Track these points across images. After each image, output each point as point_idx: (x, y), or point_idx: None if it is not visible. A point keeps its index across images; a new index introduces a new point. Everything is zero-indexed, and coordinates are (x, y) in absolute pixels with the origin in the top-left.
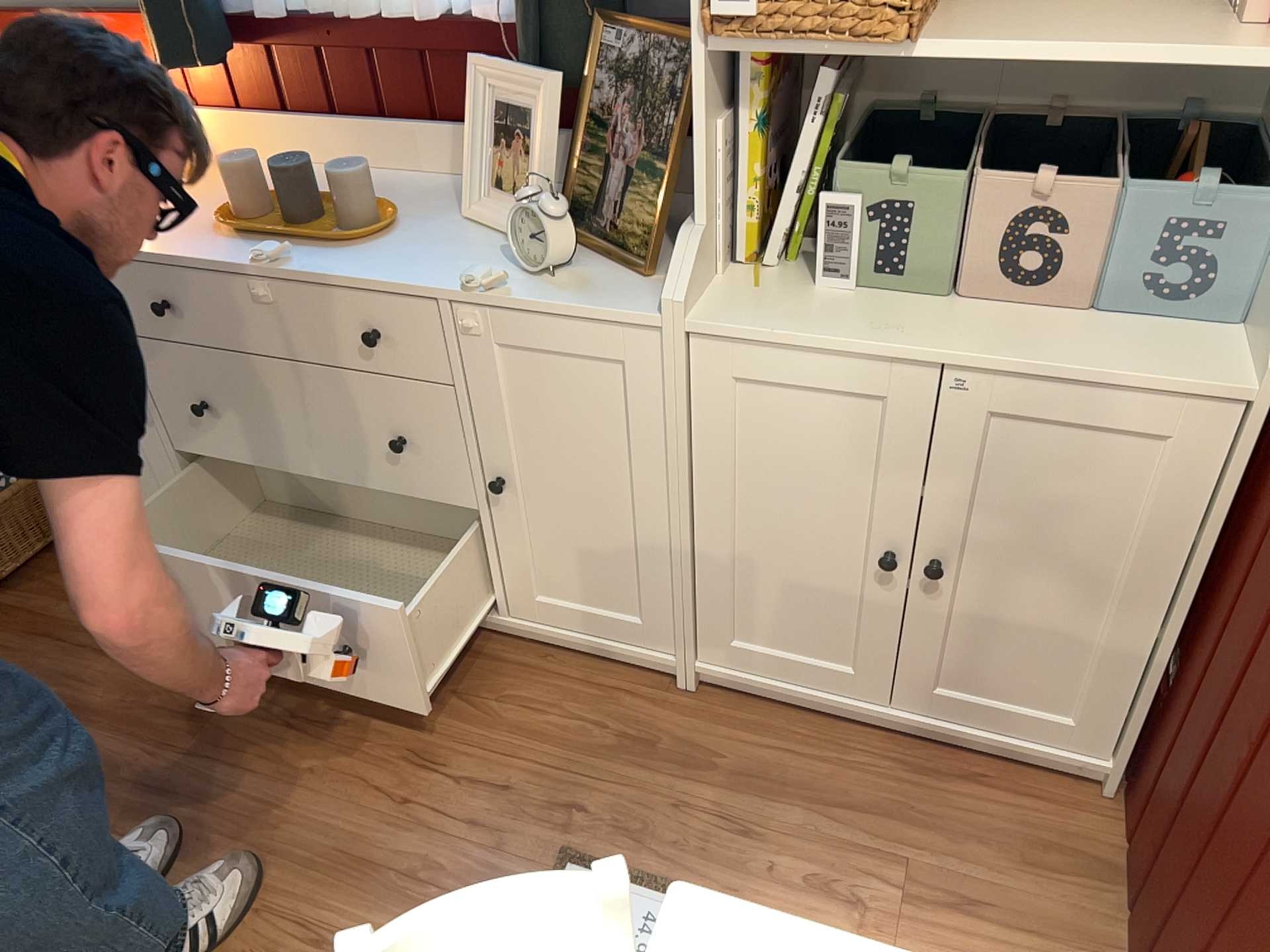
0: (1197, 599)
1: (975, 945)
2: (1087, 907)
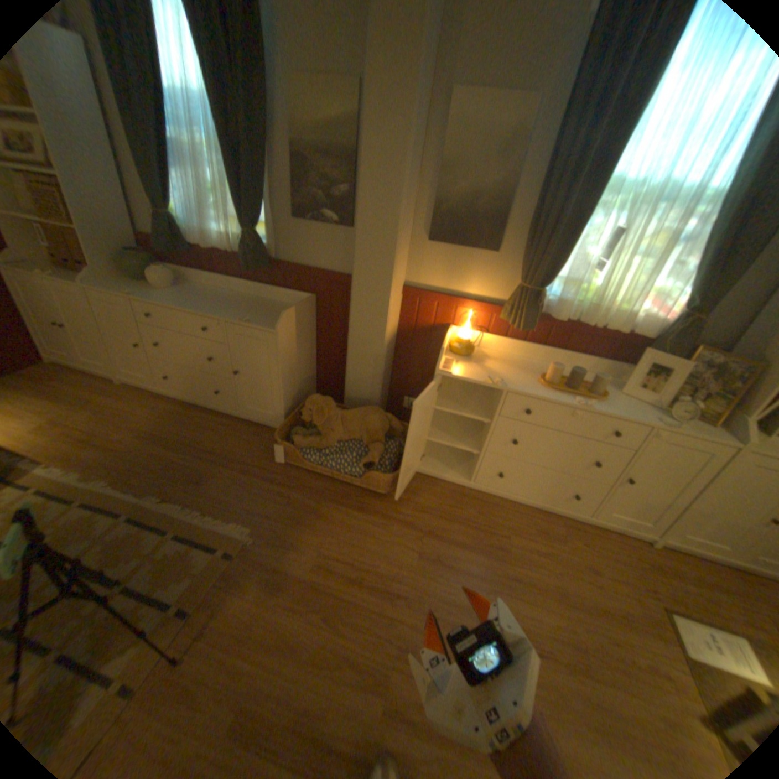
0: None
1: None
2: None
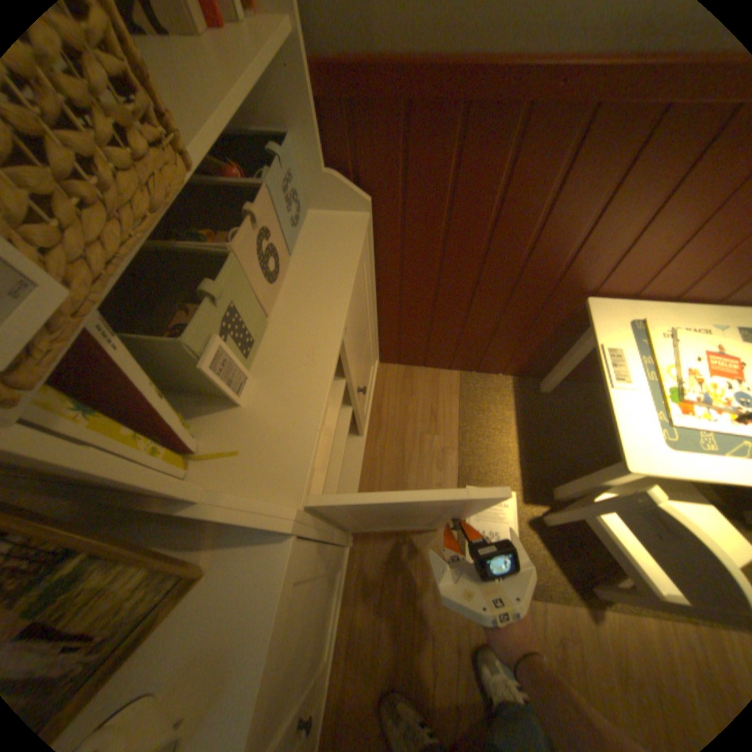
0: (378, 294)
1: (449, 410)
2: (425, 376)
